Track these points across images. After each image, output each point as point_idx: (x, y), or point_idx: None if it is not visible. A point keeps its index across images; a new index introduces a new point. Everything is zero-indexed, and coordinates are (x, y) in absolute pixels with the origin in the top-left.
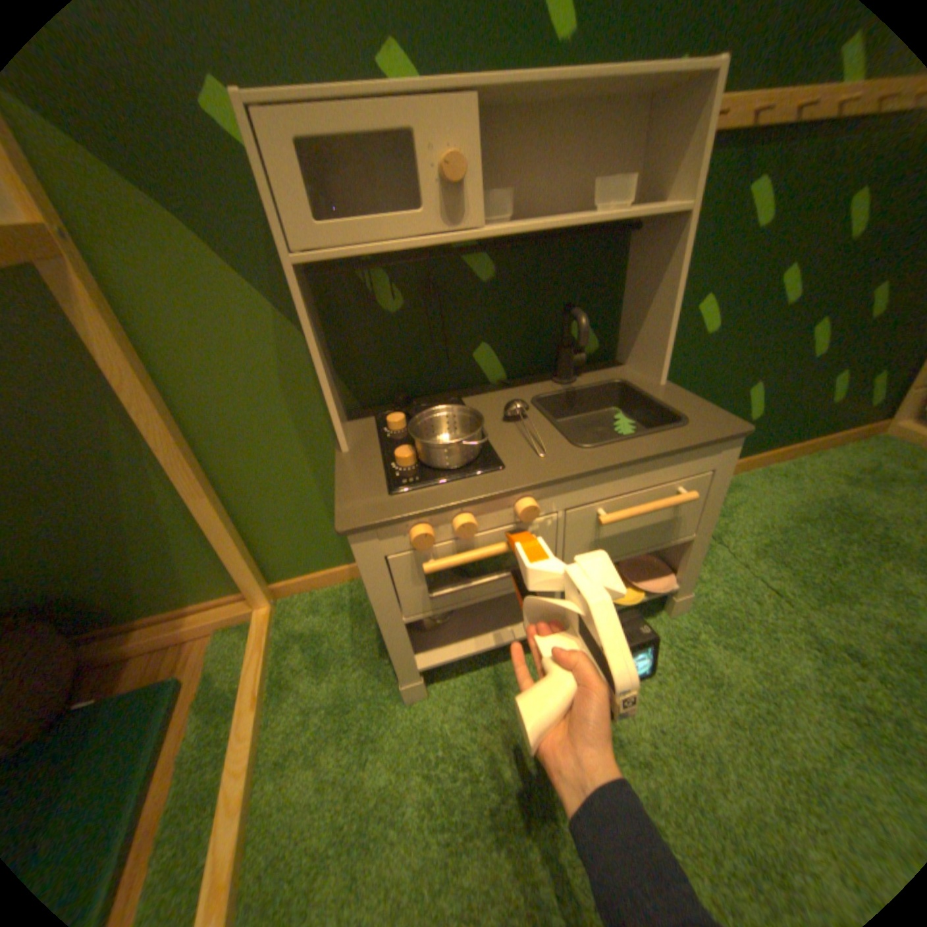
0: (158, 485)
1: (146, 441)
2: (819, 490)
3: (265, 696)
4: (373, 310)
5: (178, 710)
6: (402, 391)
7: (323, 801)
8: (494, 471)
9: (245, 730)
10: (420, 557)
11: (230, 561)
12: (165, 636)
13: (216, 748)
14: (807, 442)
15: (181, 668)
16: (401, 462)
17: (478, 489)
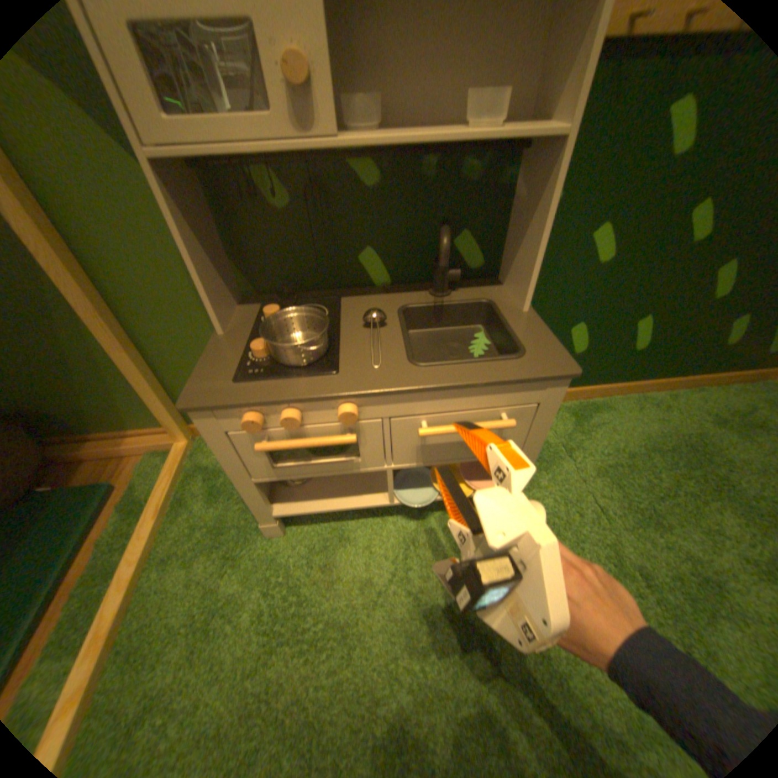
0: (90, 335)
1: (74, 298)
2: (684, 423)
3: (167, 509)
4: (259, 204)
5: (108, 506)
6: (292, 282)
7: (188, 593)
8: (328, 374)
9: (145, 532)
10: (255, 436)
11: (151, 403)
12: (109, 449)
13: (126, 539)
14: (691, 377)
15: (117, 475)
16: (256, 352)
17: (306, 389)
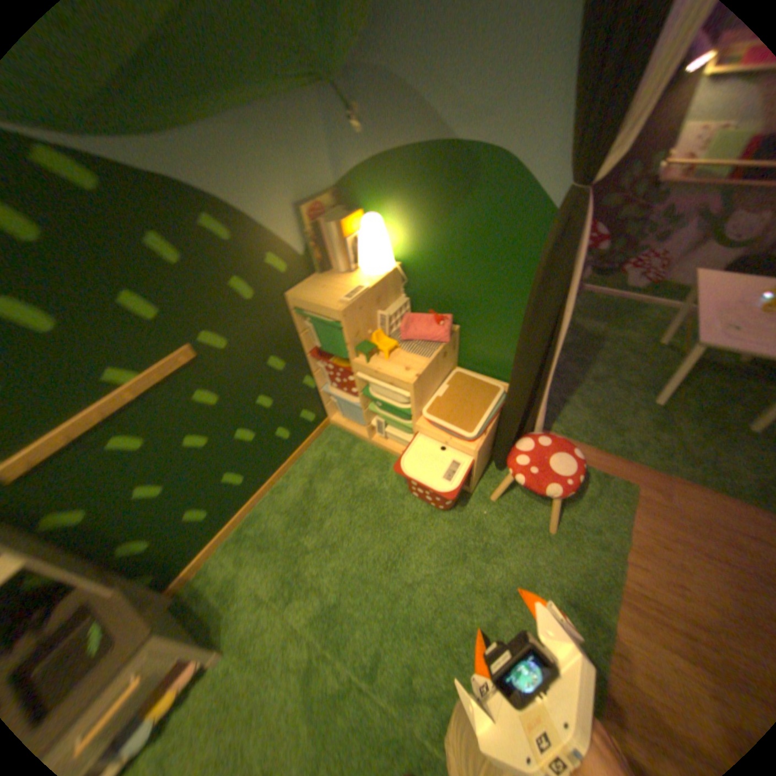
0: None
1: None
2: (296, 494)
3: None
4: None
5: None
6: None
7: None
8: None
9: None
10: None
11: None
12: None
13: None
14: (287, 460)
15: None
16: None
17: None
